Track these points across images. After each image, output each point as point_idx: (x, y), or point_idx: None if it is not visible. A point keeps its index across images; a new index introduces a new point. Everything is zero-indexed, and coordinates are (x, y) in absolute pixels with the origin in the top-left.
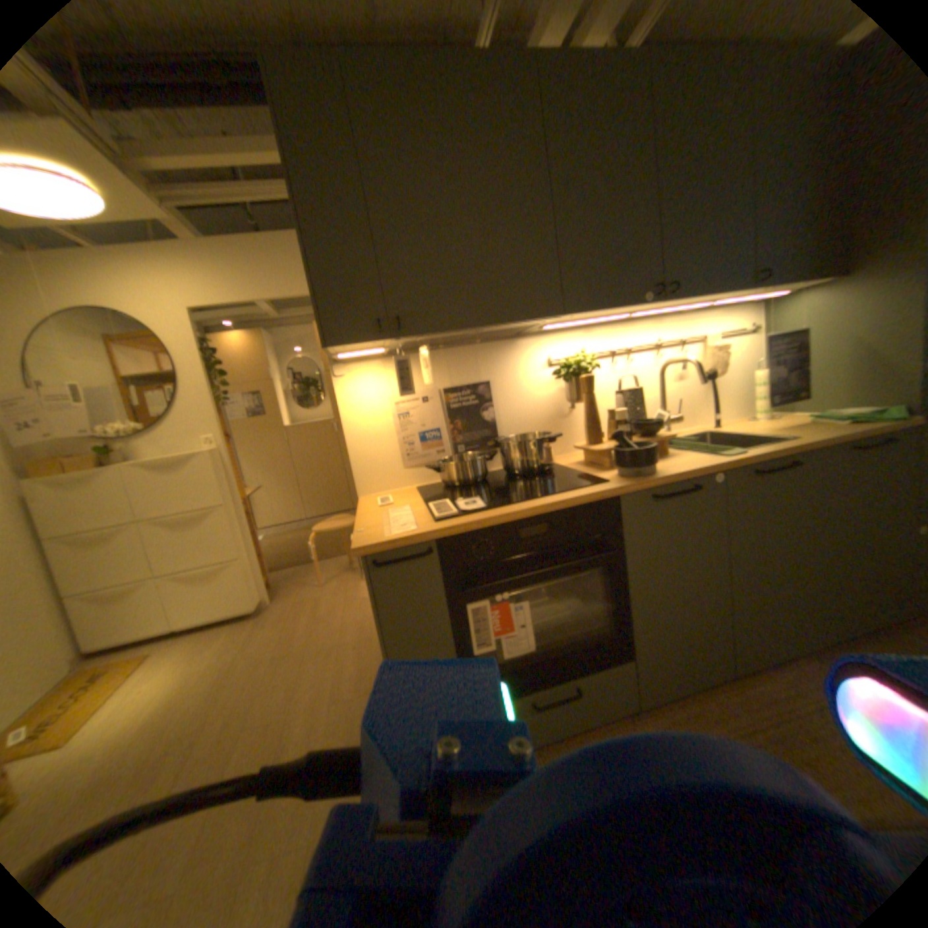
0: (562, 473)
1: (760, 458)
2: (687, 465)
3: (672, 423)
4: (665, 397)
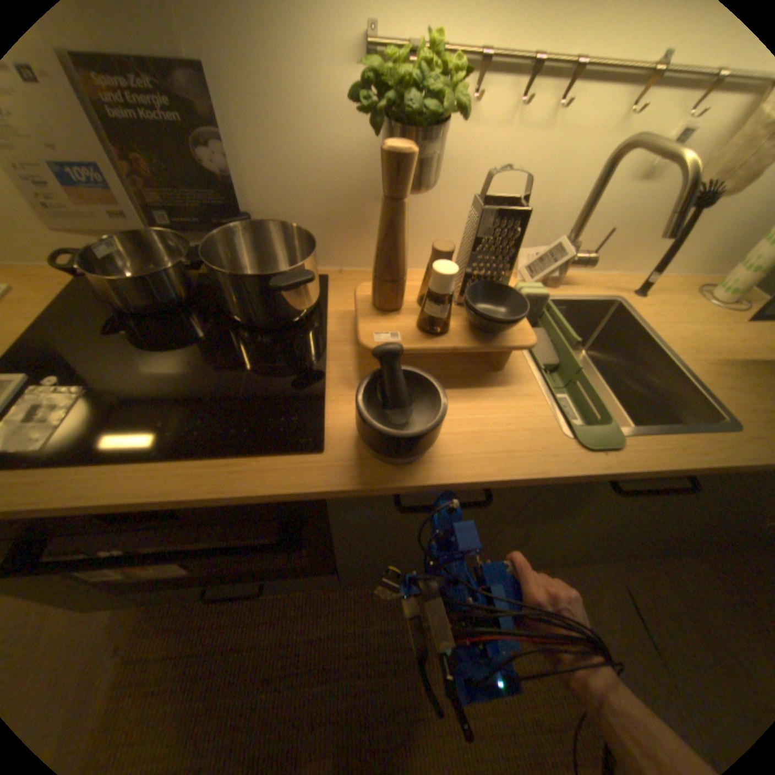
0: (303, 348)
1: (632, 476)
2: (490, 455)
3: (575, 264)
4: (589, 217)
